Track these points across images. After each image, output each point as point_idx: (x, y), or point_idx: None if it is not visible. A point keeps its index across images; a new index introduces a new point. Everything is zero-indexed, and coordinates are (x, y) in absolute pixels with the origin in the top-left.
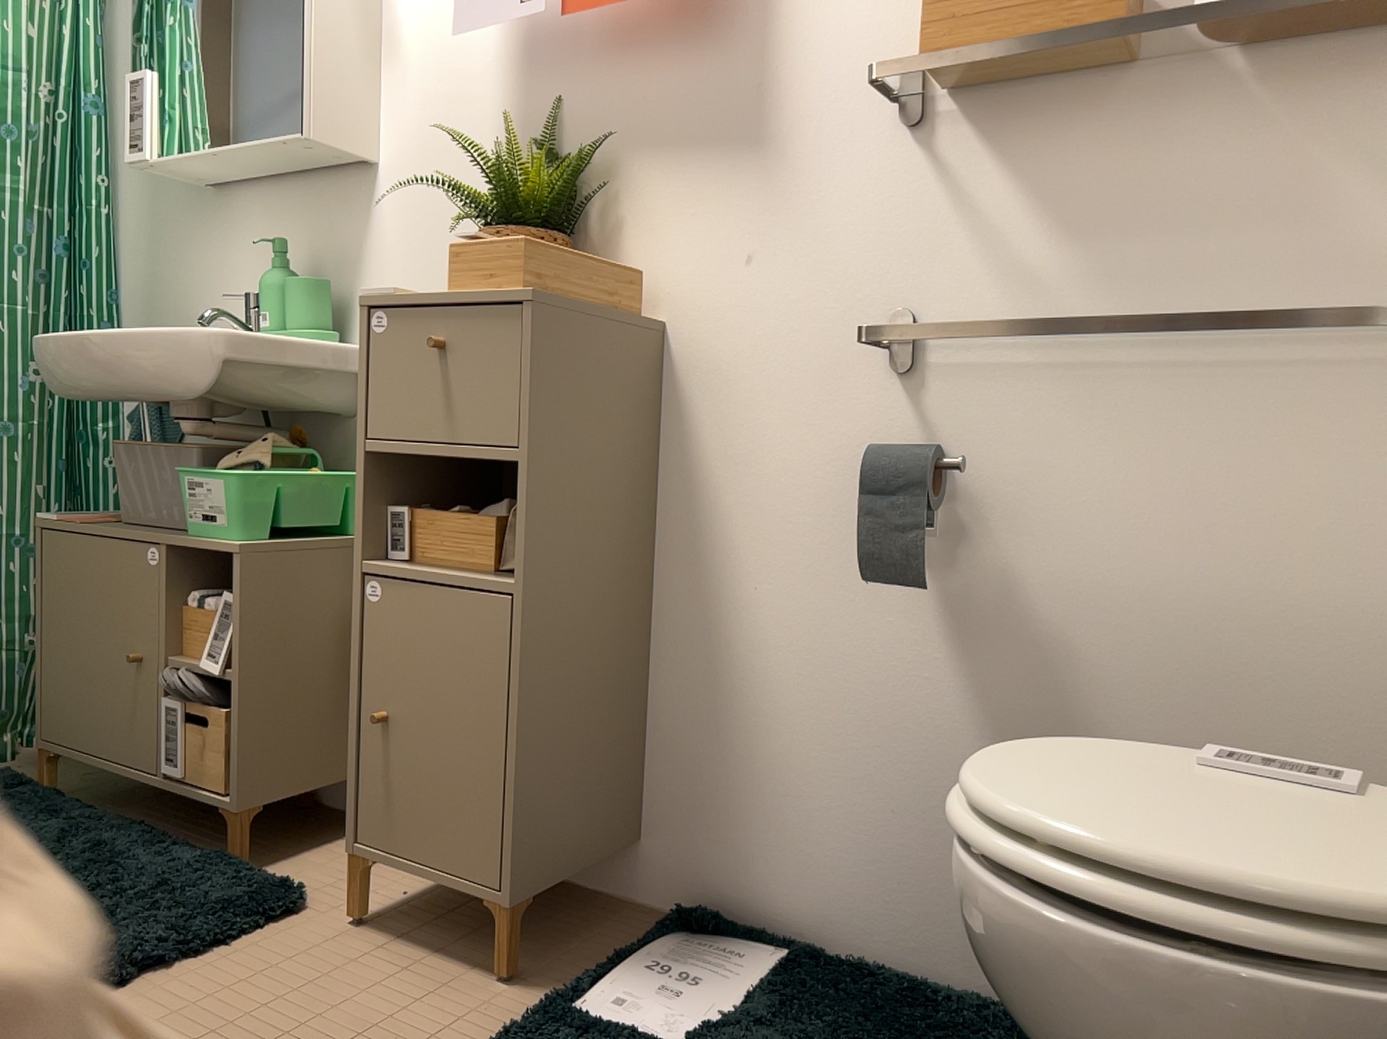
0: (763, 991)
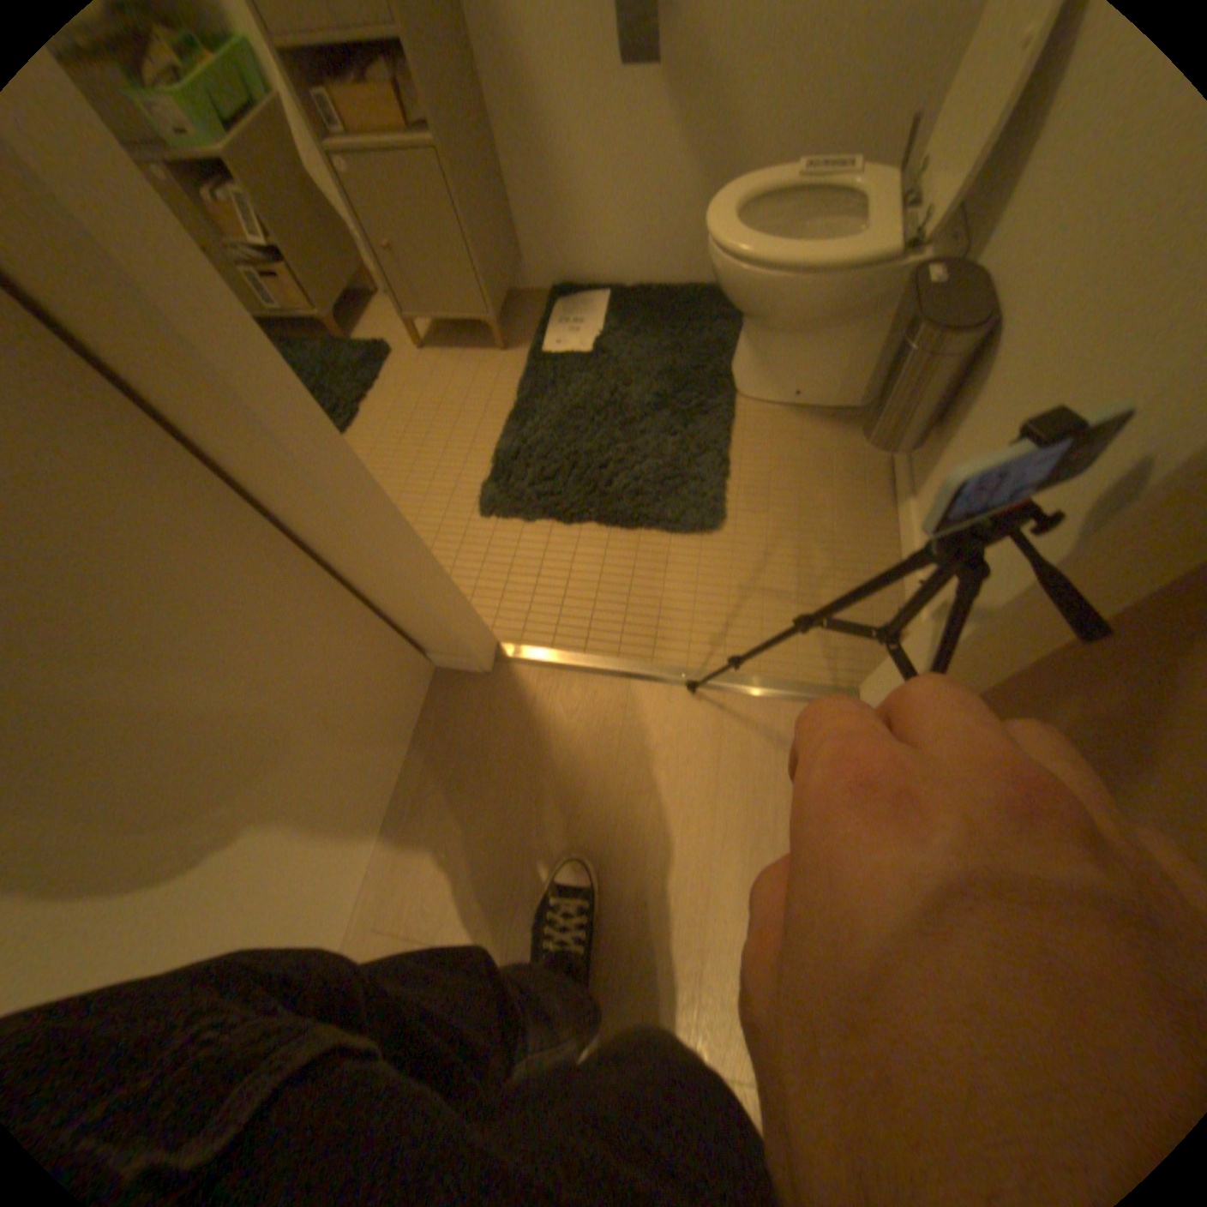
0: (610, 314)
